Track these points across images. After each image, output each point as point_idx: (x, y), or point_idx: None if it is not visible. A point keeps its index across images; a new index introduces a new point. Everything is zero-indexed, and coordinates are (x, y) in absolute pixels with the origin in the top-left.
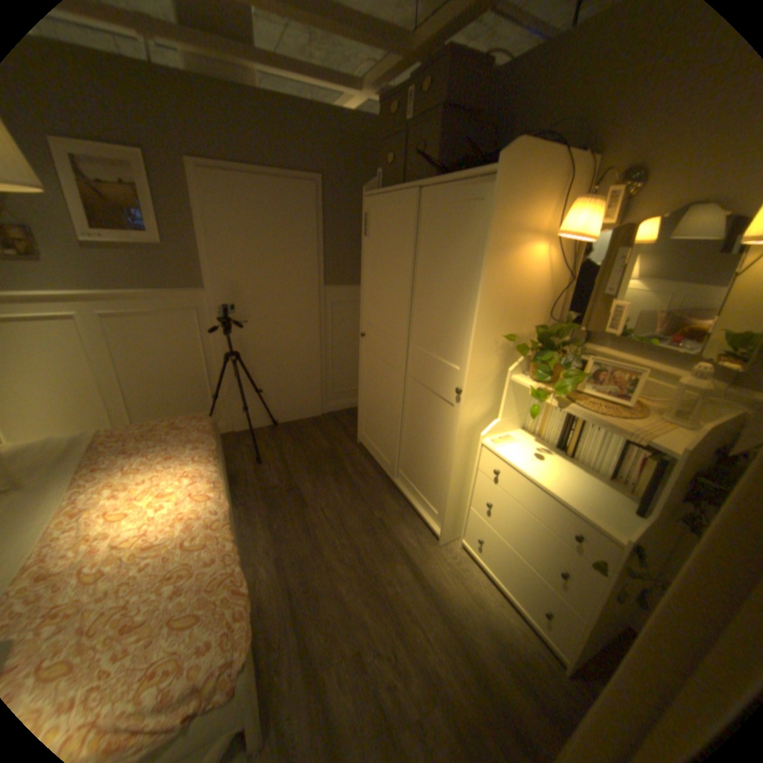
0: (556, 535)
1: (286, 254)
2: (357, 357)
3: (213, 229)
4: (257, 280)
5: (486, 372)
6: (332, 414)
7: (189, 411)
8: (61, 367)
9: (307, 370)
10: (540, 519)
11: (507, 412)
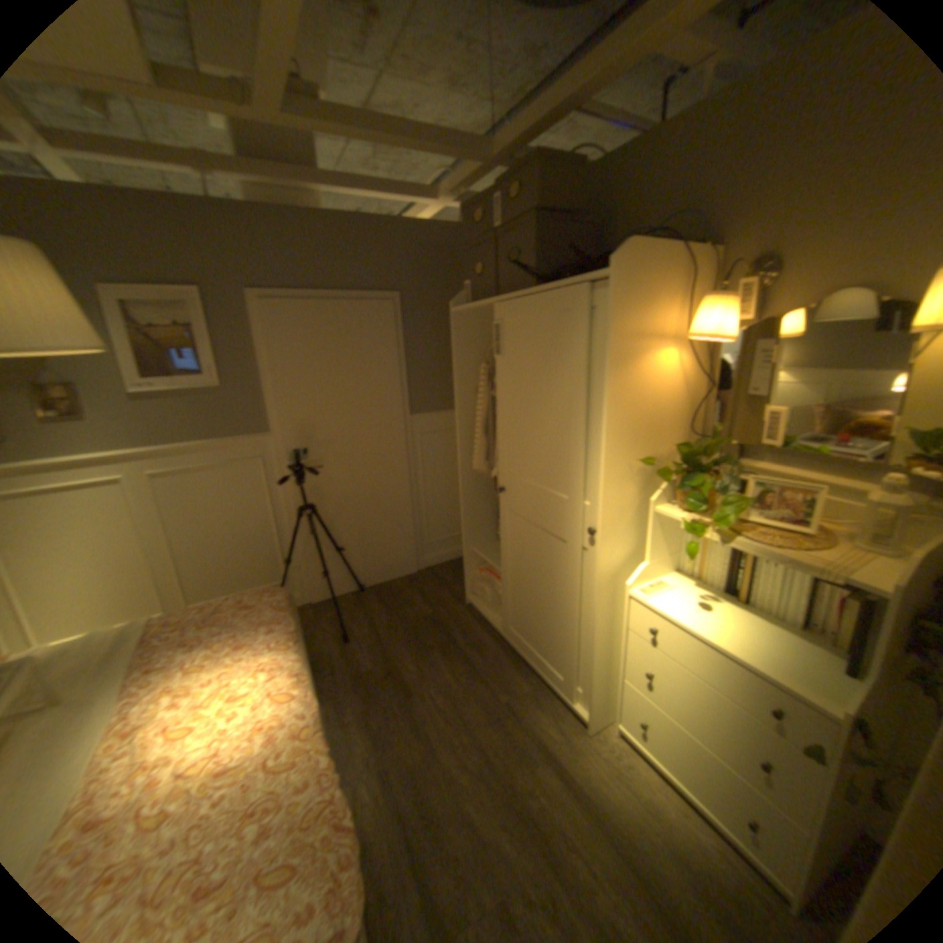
0: (745, 712)
1: (362, 383)
2: (453, 497)
3: (276, 364)
4: (330, 418)
5: (622, 506)
6: (429, 570)
7: (253, 583)
8: (99, 543)
9: (395, 518)
10: (720, 691)
11: (654, 552)
